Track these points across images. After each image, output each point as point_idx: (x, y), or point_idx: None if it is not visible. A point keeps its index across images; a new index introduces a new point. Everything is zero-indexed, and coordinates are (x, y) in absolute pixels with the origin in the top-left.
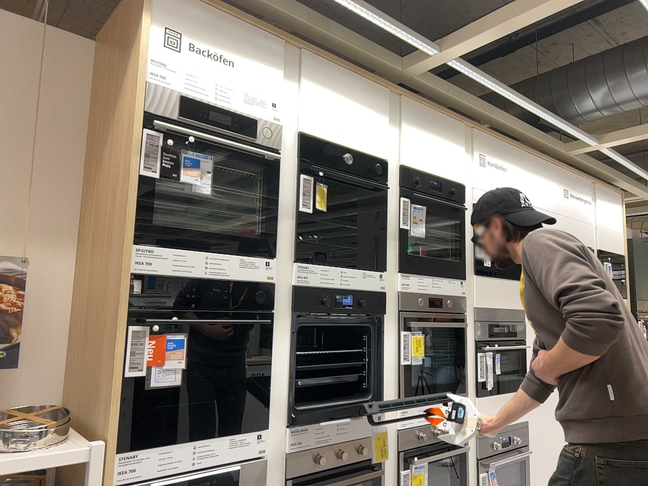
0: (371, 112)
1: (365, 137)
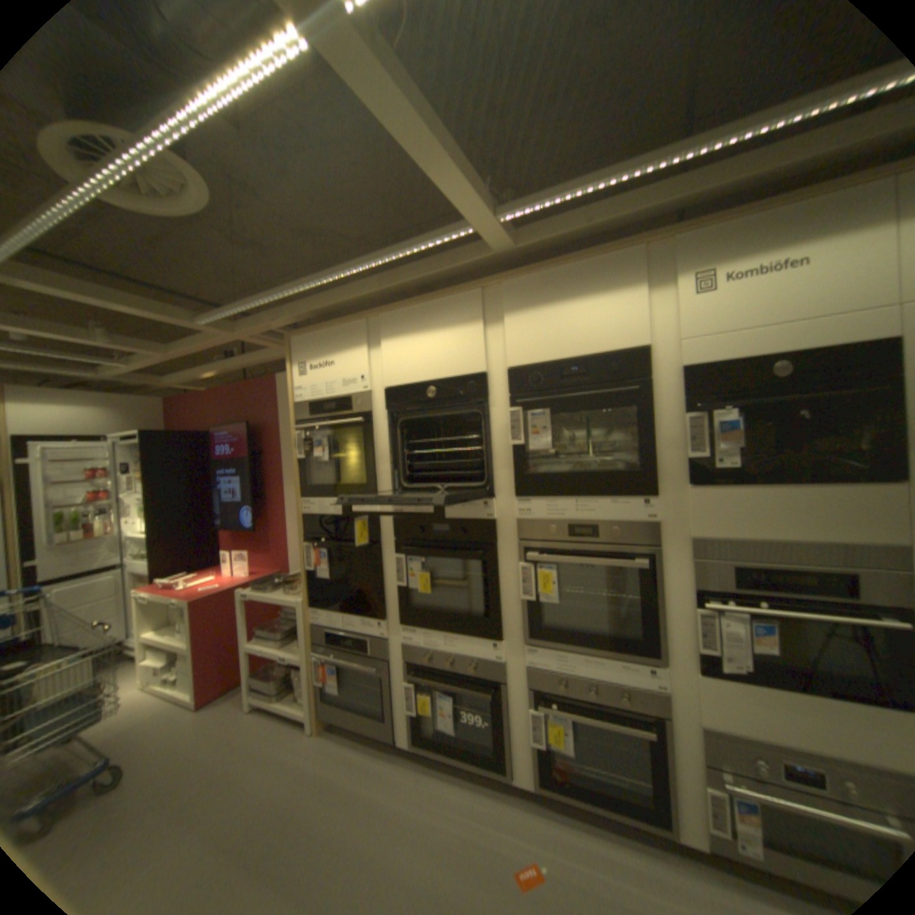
0: (458, 322)
1: (452, 355)
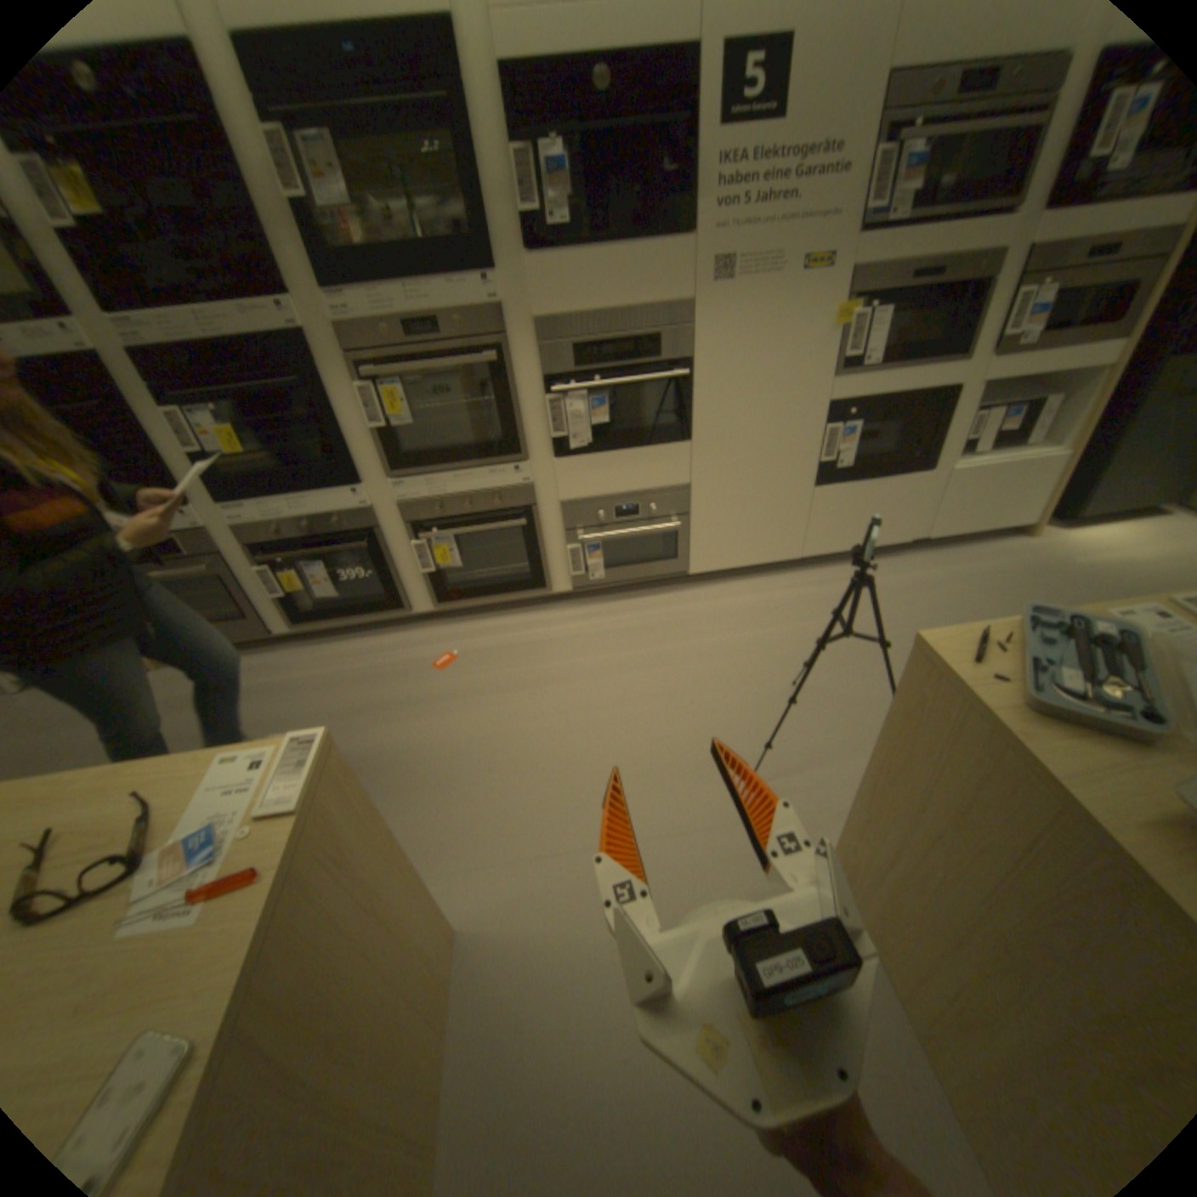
0: None
1: None
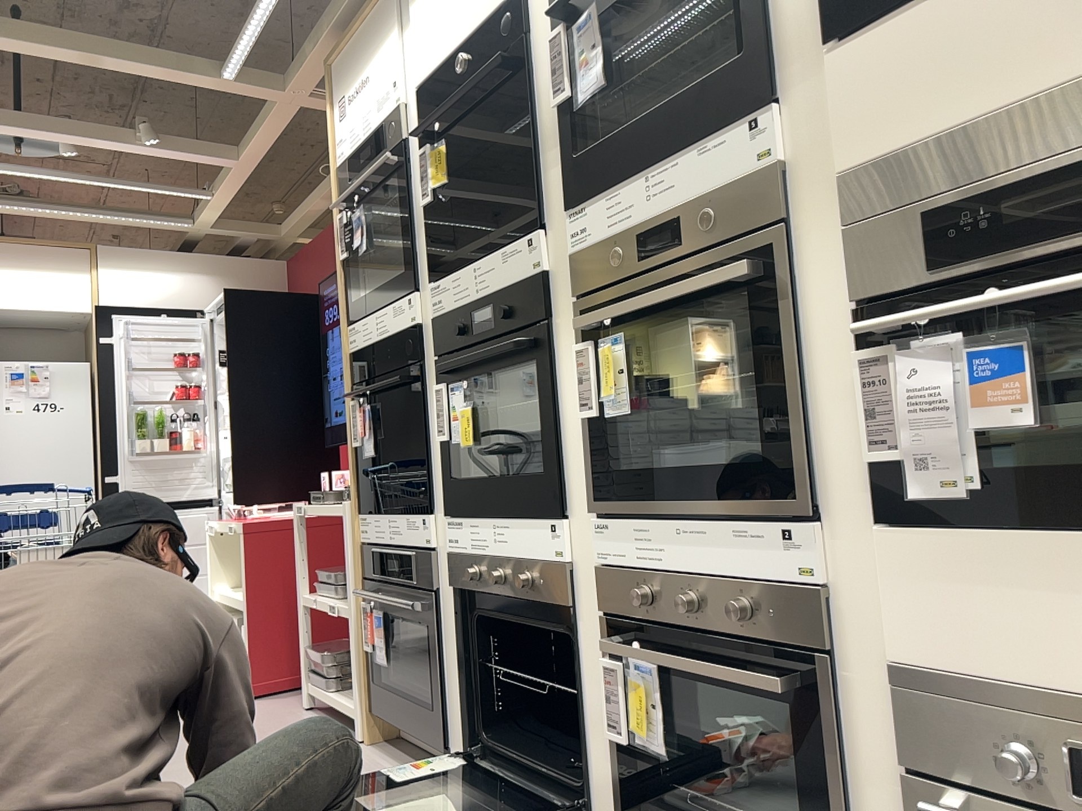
0: None
1: None
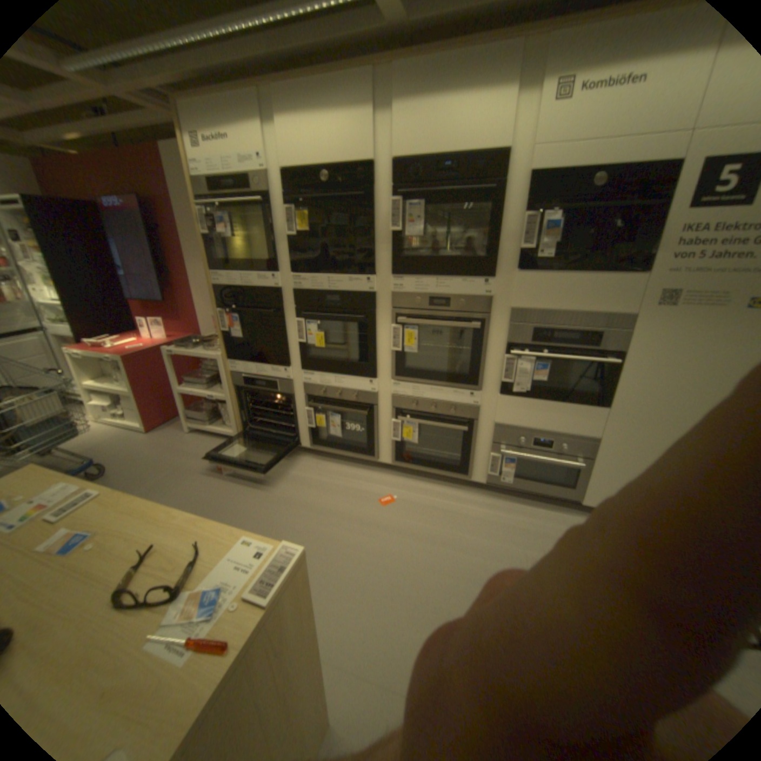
0: (350, 105)
1: (344, 140)
